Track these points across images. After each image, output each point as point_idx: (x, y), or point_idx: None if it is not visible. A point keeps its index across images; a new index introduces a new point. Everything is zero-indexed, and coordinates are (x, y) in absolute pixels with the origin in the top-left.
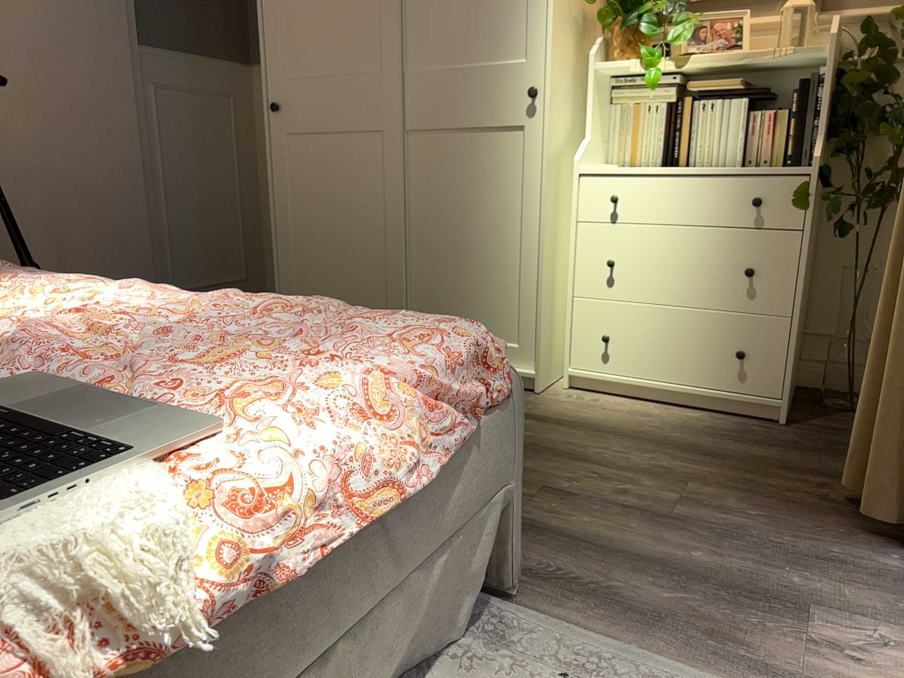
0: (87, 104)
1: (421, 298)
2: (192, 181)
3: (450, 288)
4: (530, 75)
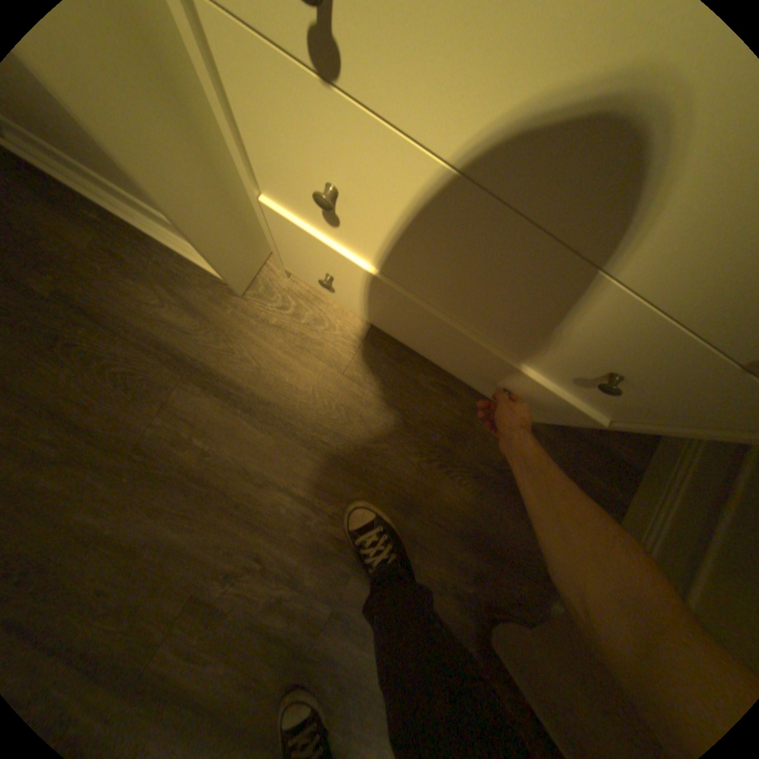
0: None
1: None
2: None
3: None
4: None
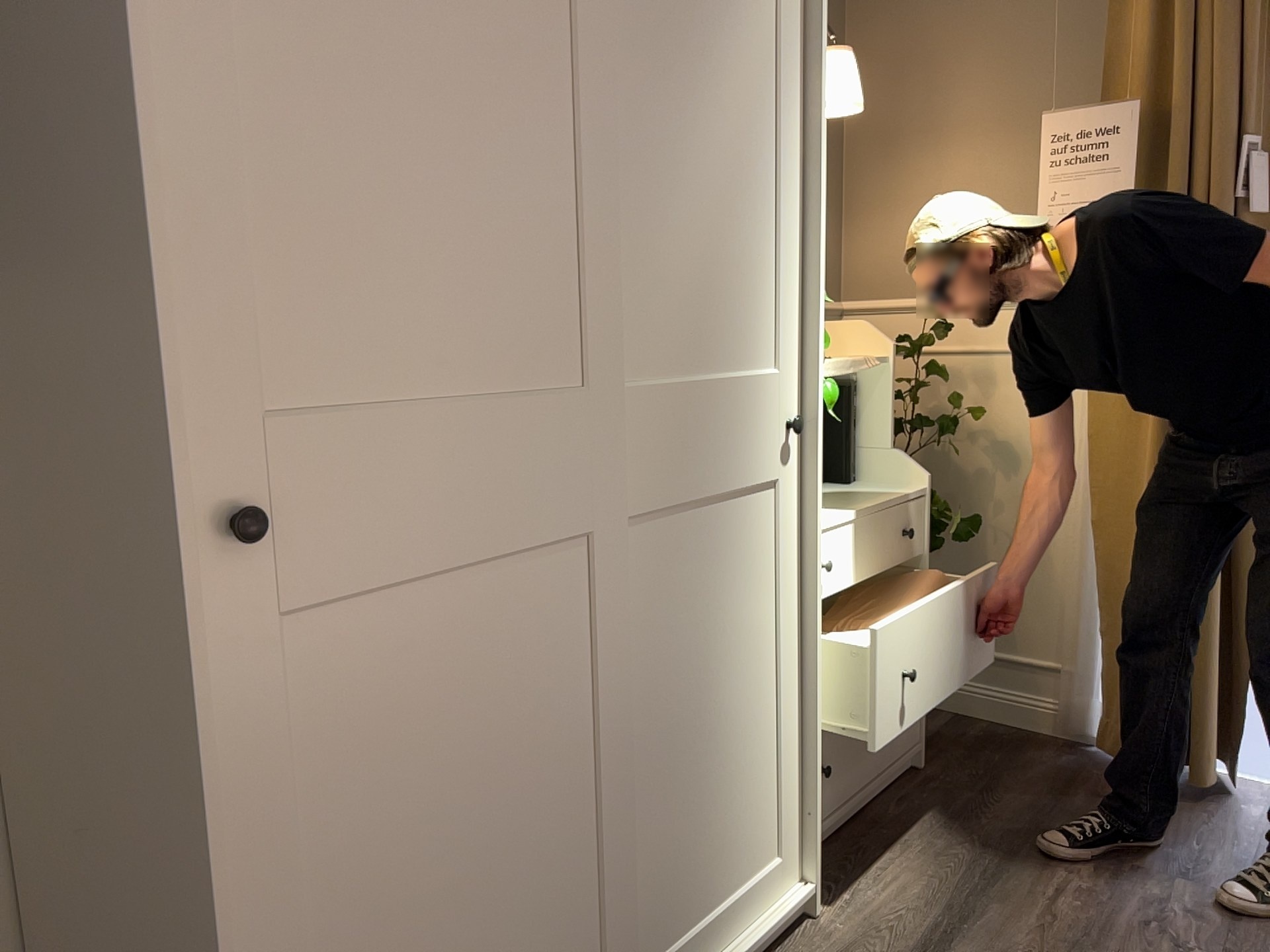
0: None
1: (647, 878)
2: None
3: (691, 818)
4: (782, 397)
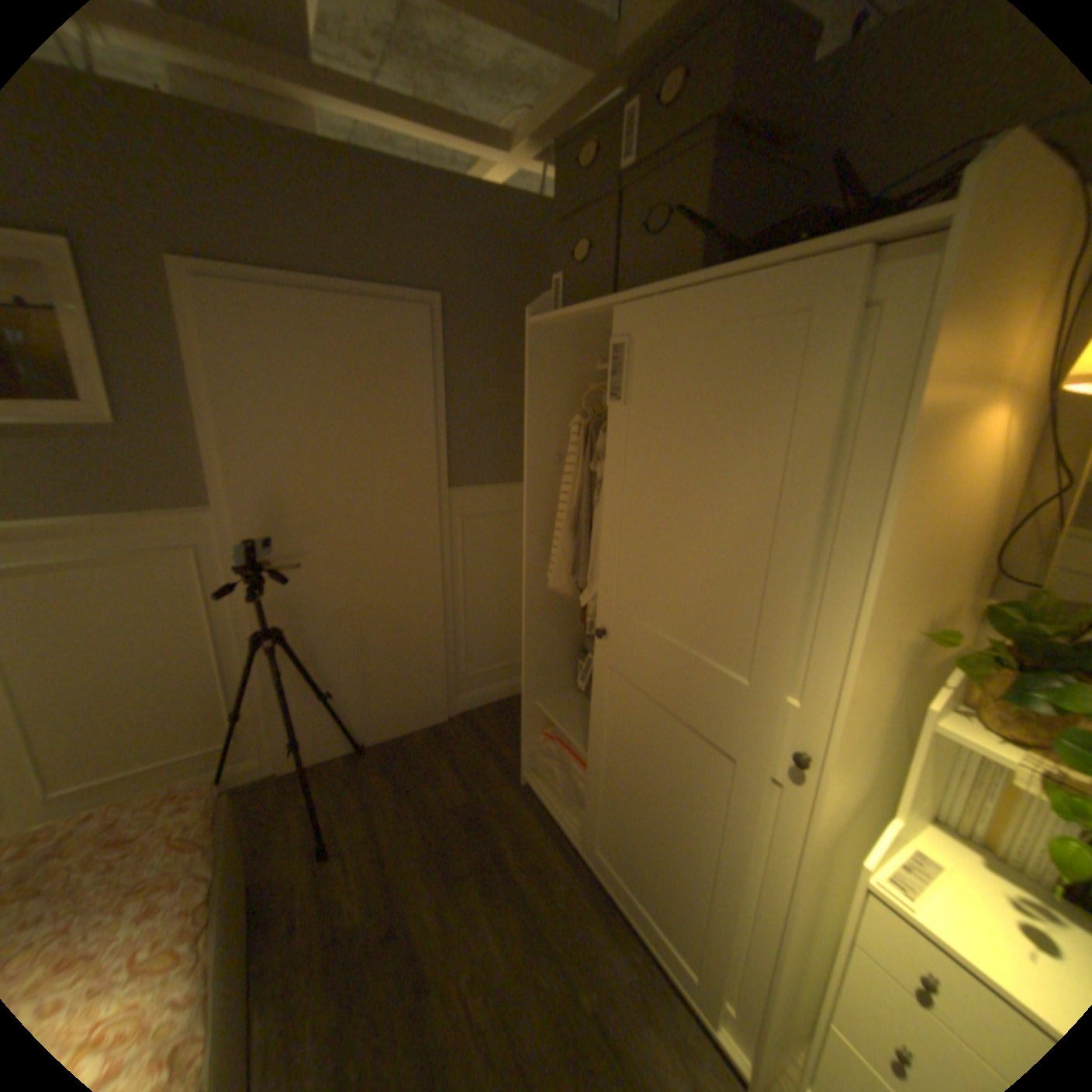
0: (392, 549)
1: (634, 851)
2: (490, 588)
3: (663, 872)
4: (804, 730)
